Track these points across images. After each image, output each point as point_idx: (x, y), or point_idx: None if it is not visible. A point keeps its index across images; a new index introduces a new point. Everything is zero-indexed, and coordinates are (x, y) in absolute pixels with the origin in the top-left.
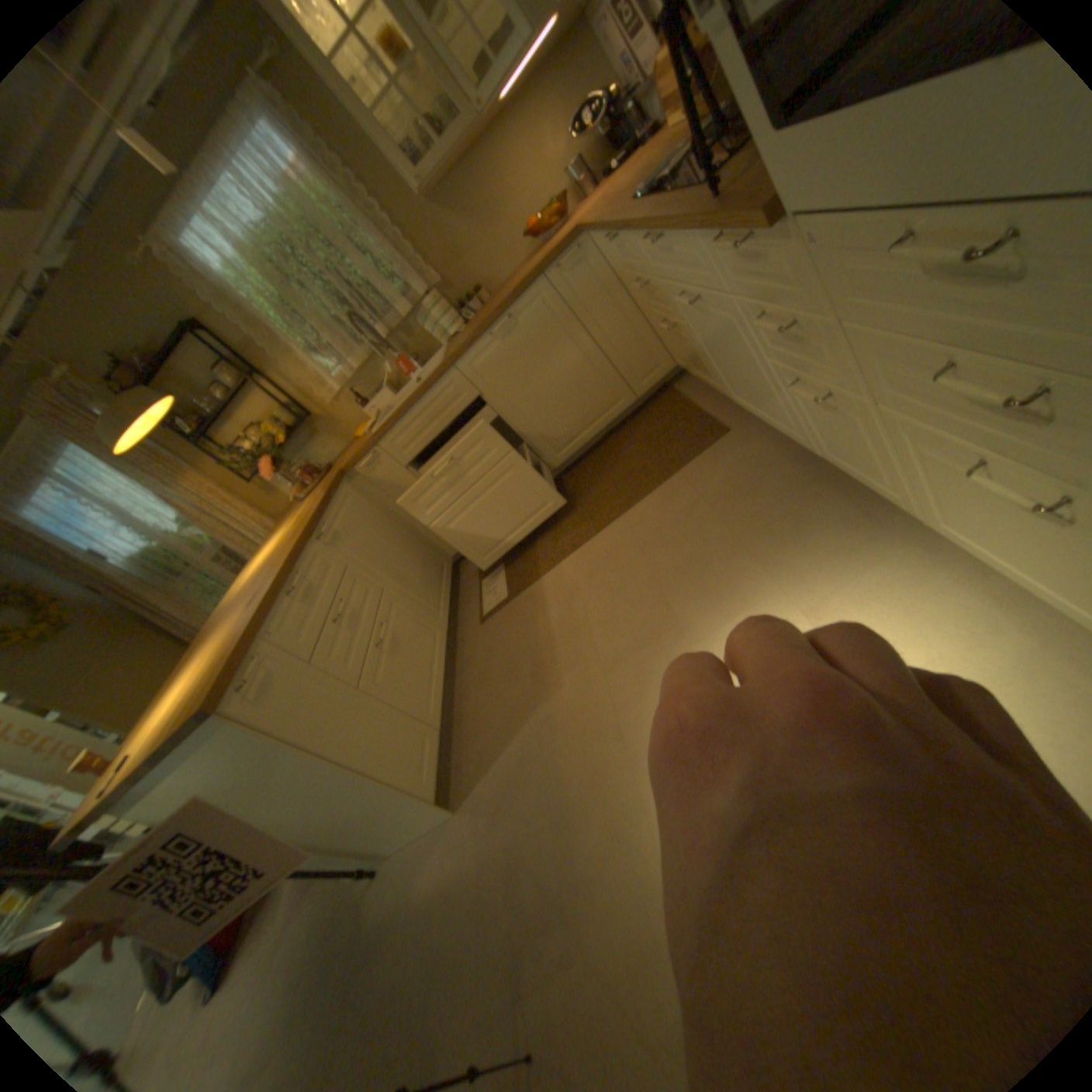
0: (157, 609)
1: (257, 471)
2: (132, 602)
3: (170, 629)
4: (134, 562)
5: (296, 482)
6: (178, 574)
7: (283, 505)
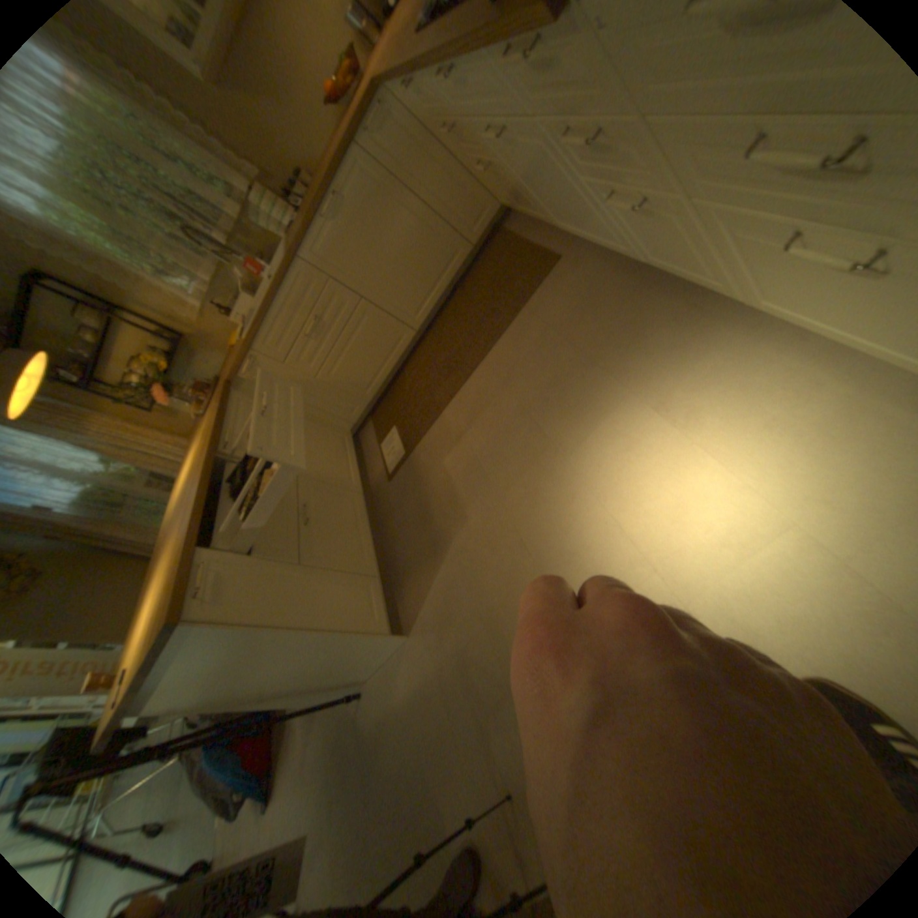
0: (113, 539)
1: (153, 400)
2: (88, 539)
3: (131, 552)
4: (76, 507)
5: (191, 401)
6: (119, 506)
7: (188, 424)
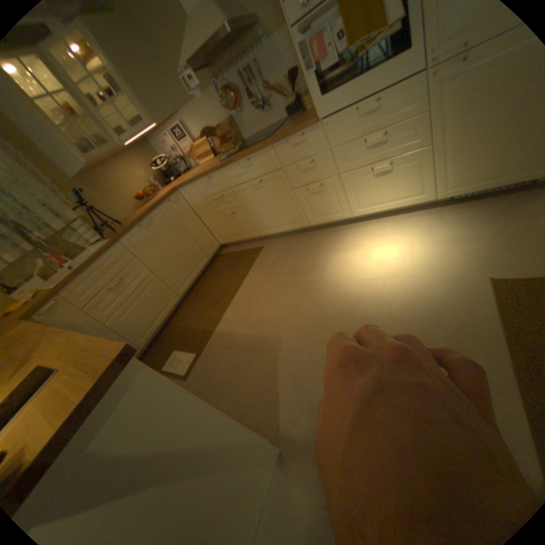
0: None
1: None
2: None
3: None
4: None
5: None
6: None
7: None
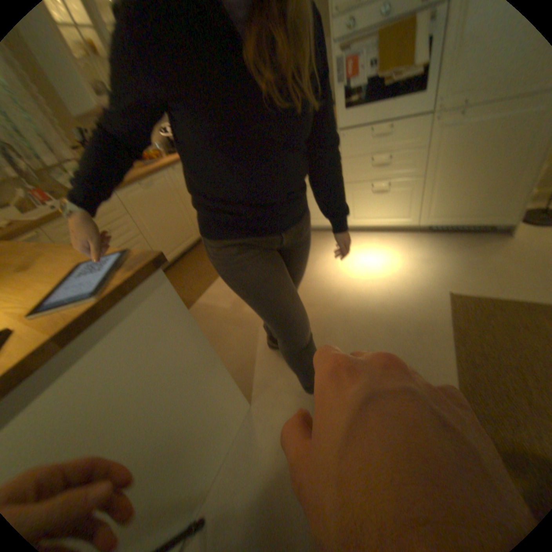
0: None
1: None
2: None
3: None
4: None
5: None
6: None
7: None
